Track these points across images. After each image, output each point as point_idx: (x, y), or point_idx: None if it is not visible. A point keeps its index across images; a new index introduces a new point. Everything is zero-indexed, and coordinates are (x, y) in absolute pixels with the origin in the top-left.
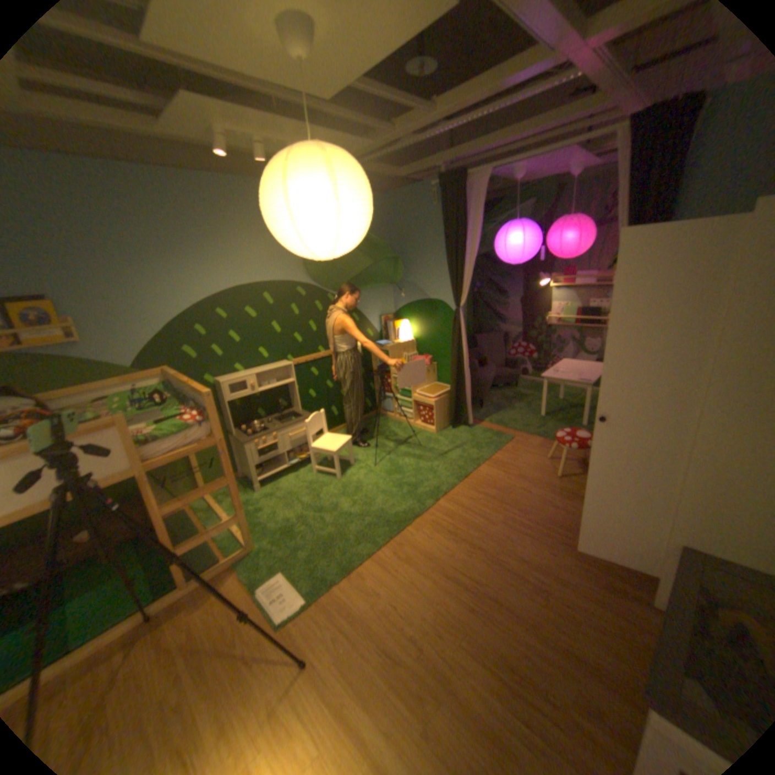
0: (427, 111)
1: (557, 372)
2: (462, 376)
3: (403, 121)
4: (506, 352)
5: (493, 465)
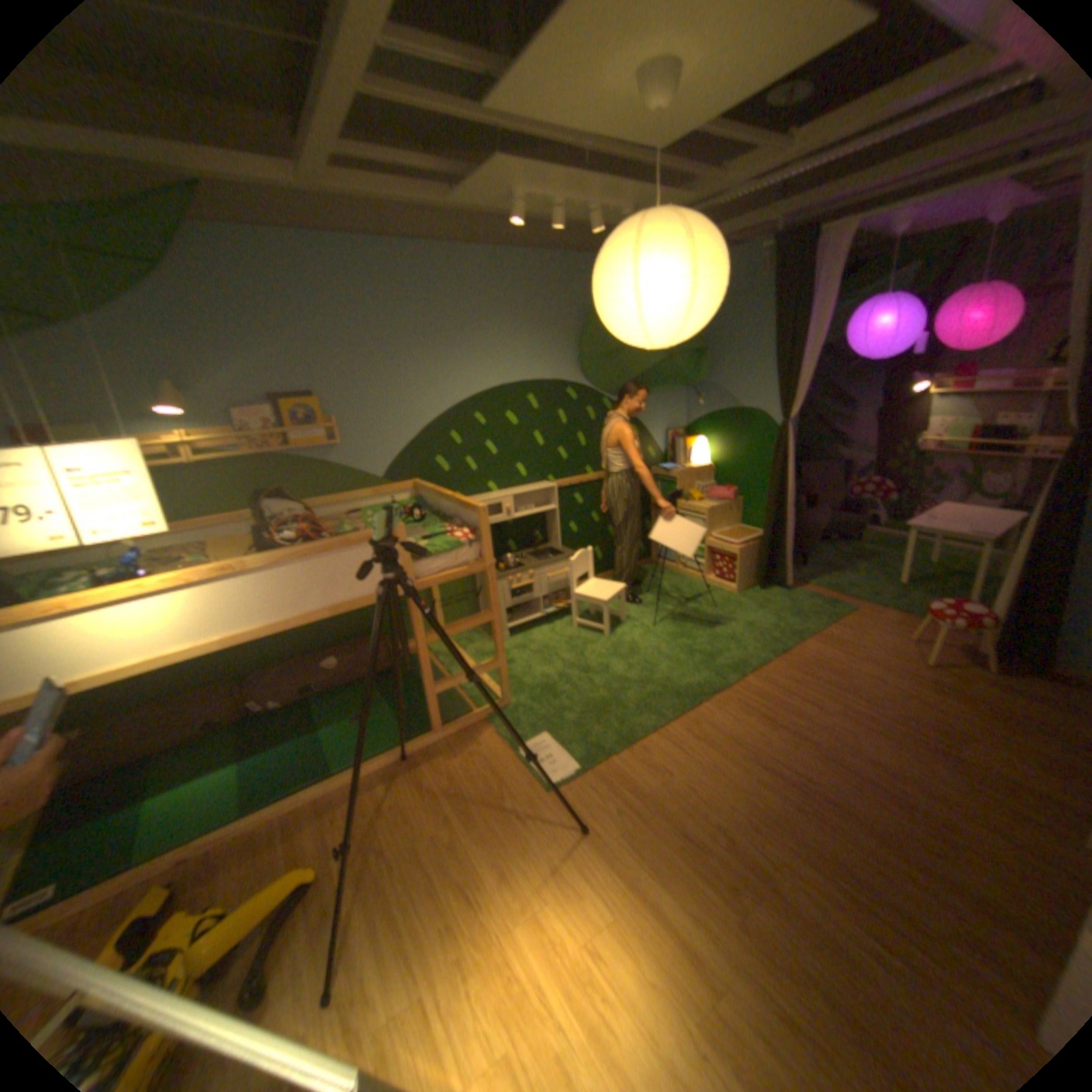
0: (781, 149)
1: (935, 520)
2: (784, 517)
3: (742, 165)
4: (846, 490)
5: (826, 641)
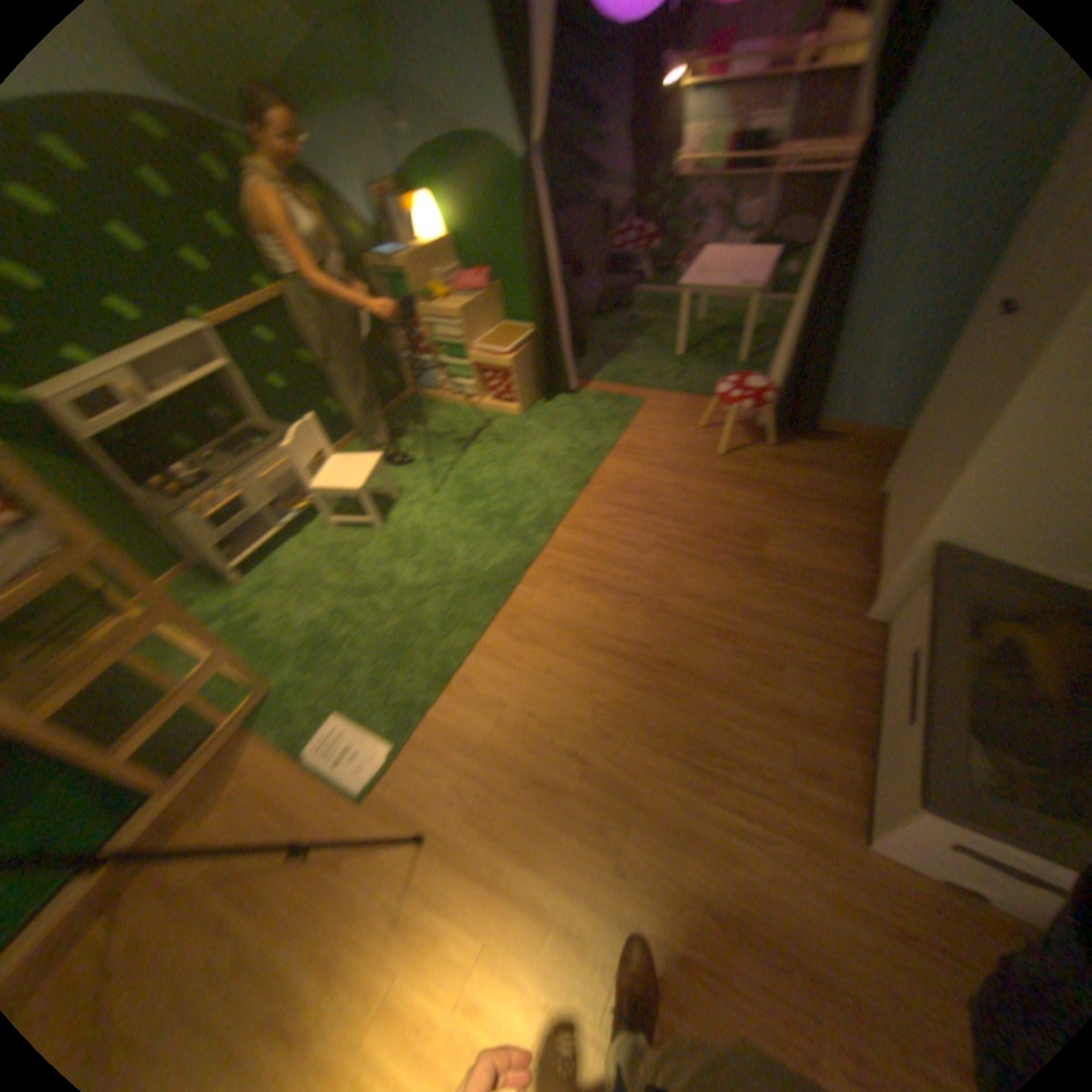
0: None
1: (706, 272)
2: (555, 302)
3: None
4: (610, 243)
5: (625, 452)
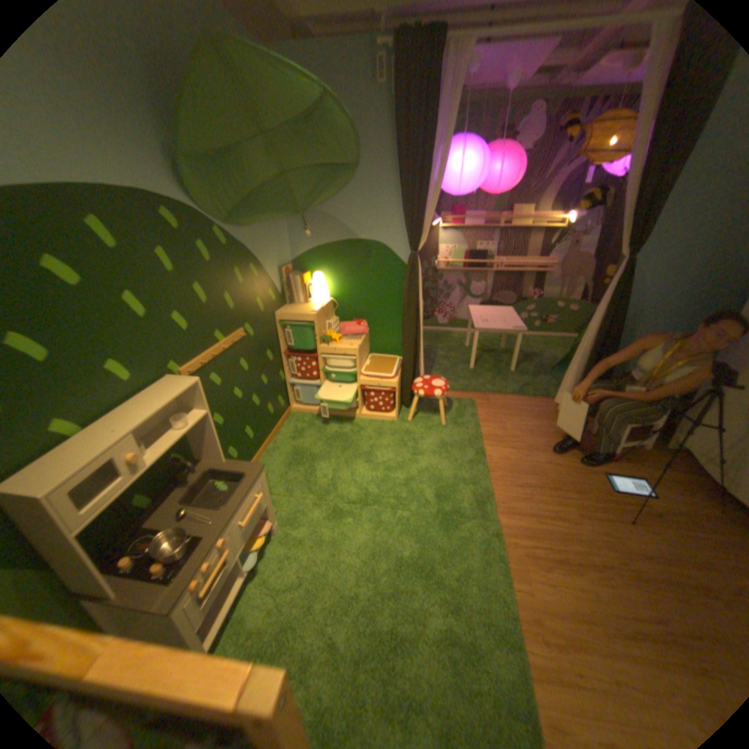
0: None
1: (486, 322)
2: (417, 342)
3: None
4: None
5: (491, 441)
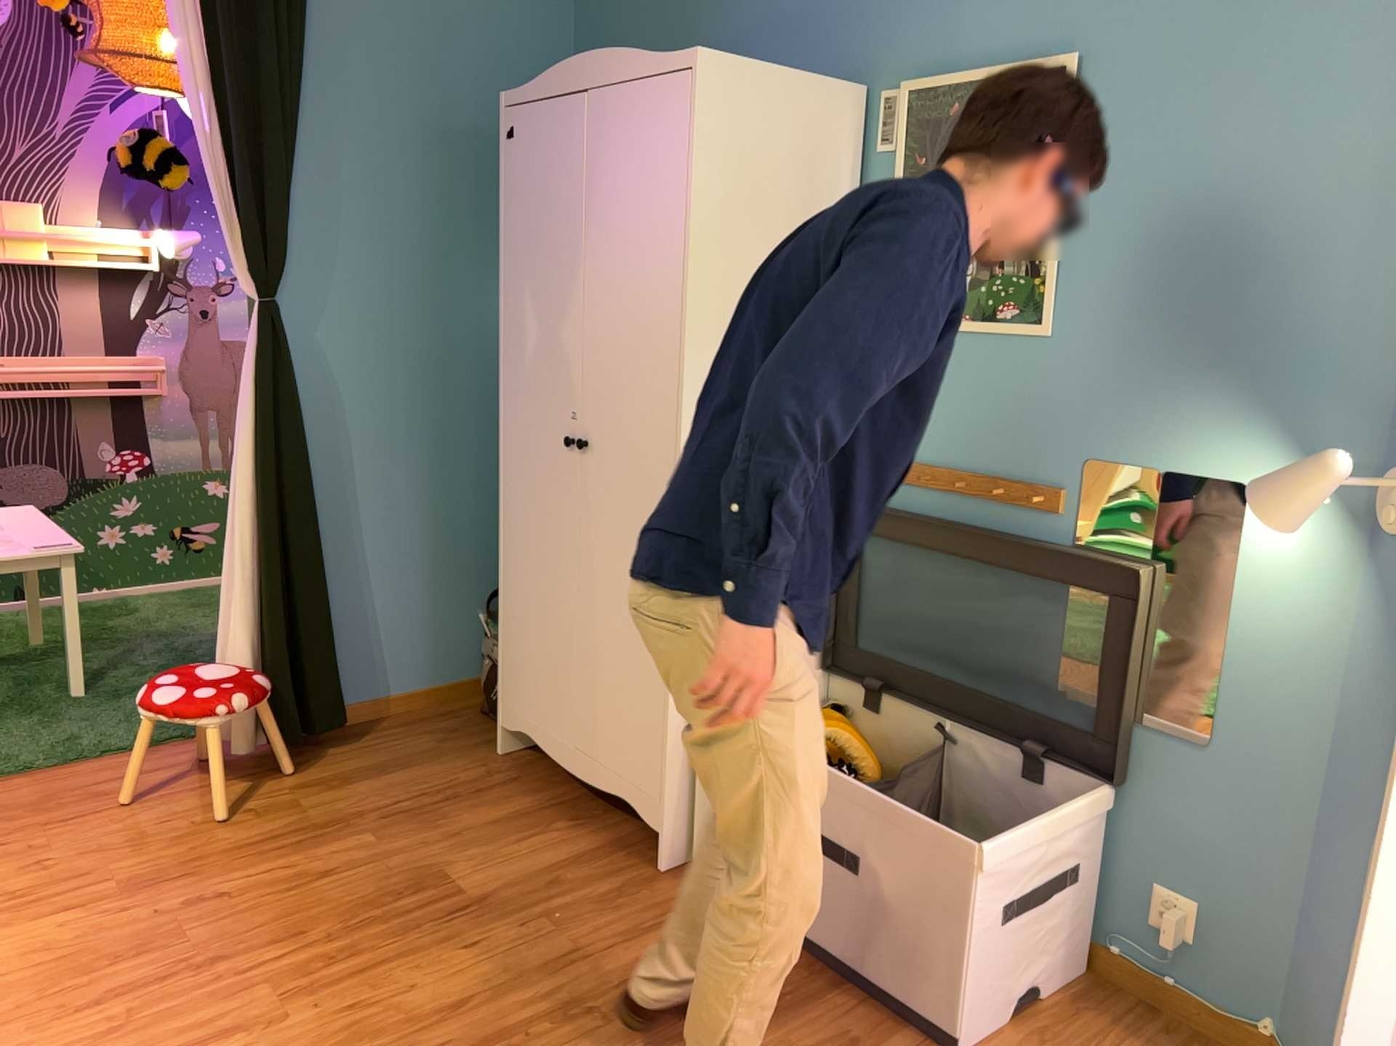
0: None
1: None
2: None
3: None
4: None
5: None
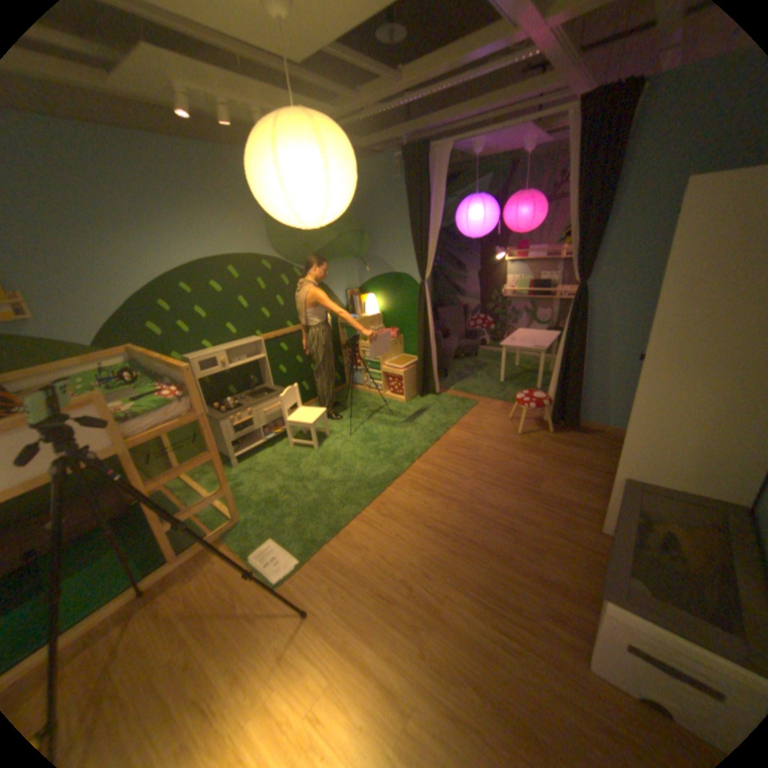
0: (394, 80)
1: (514, 340)
2: (428, 347)
3: (369, 89)
4: (465, 324)
5: (461, 427)
